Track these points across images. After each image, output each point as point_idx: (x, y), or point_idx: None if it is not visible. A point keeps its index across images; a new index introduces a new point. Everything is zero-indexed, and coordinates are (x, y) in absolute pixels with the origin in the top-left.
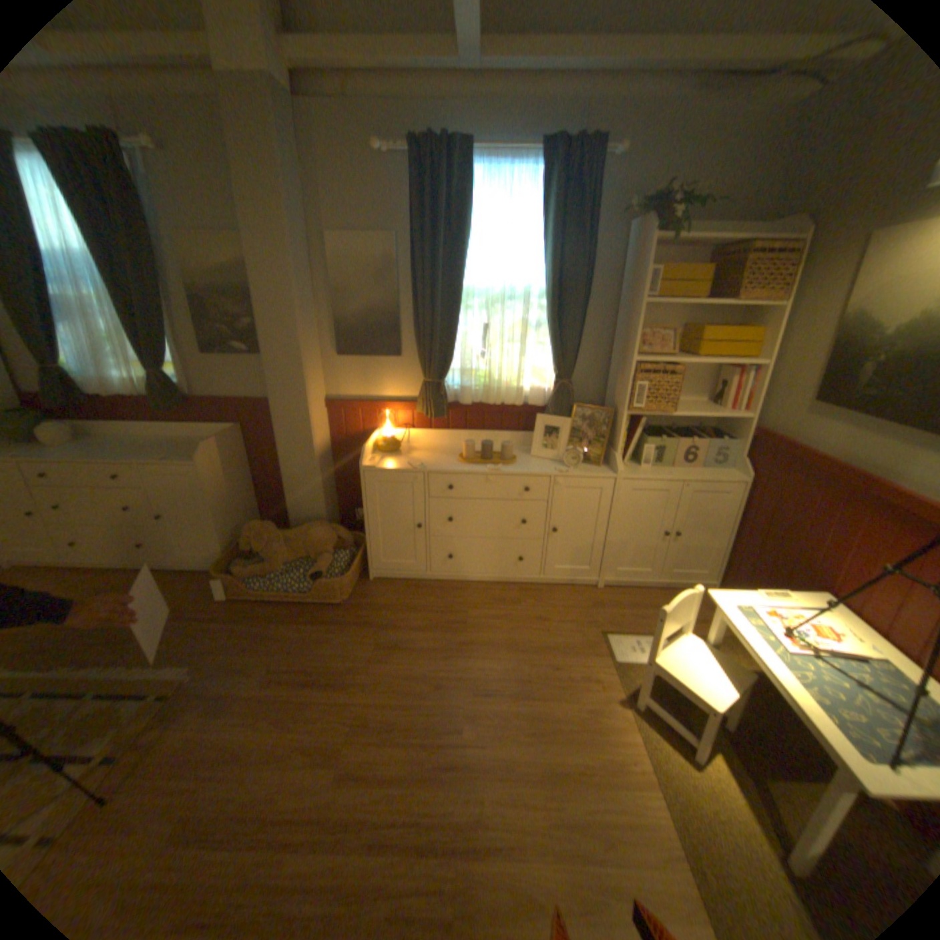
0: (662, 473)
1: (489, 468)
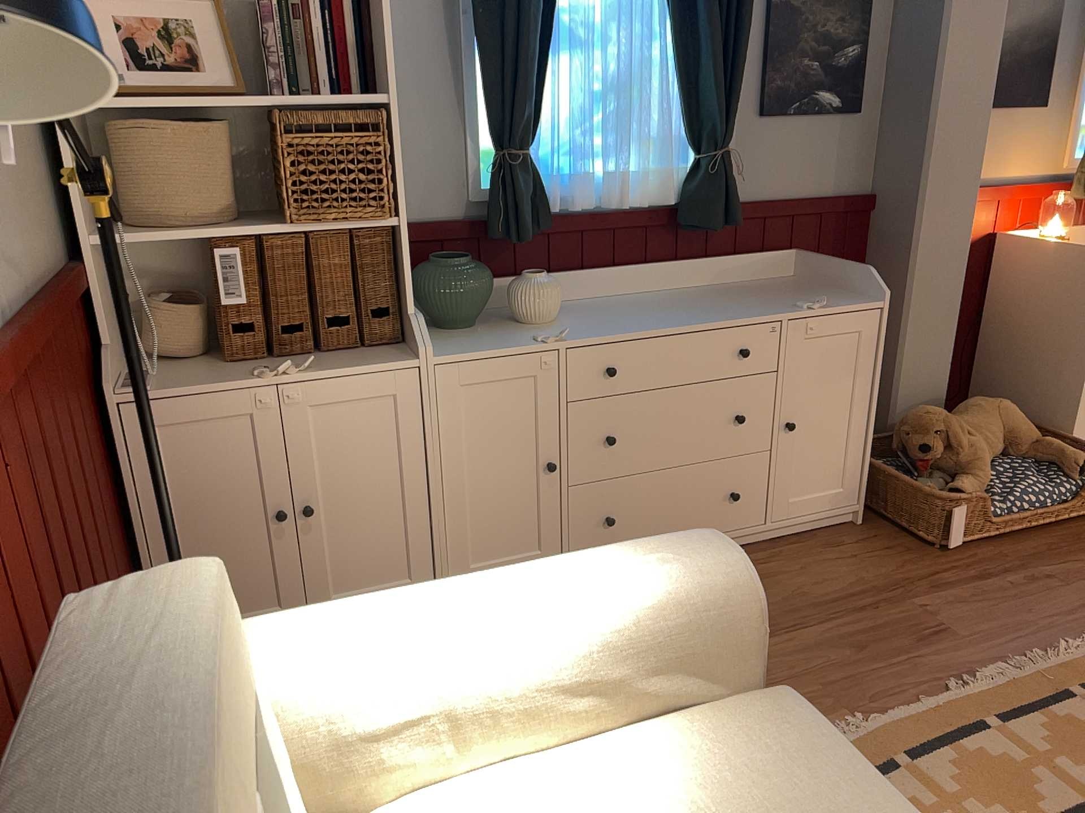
0: None
1: None
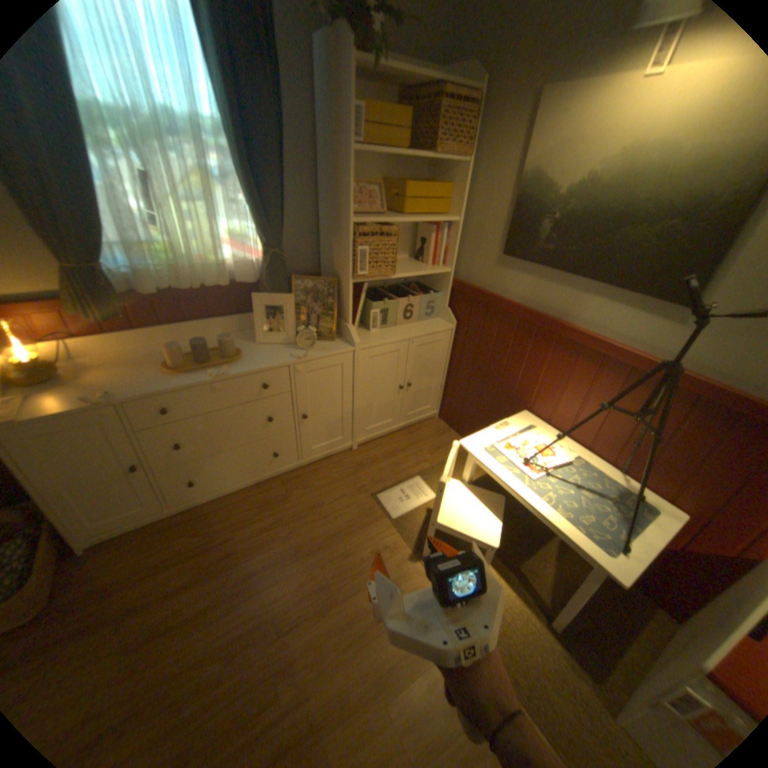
0: (389, 335)
1: (211, 374)
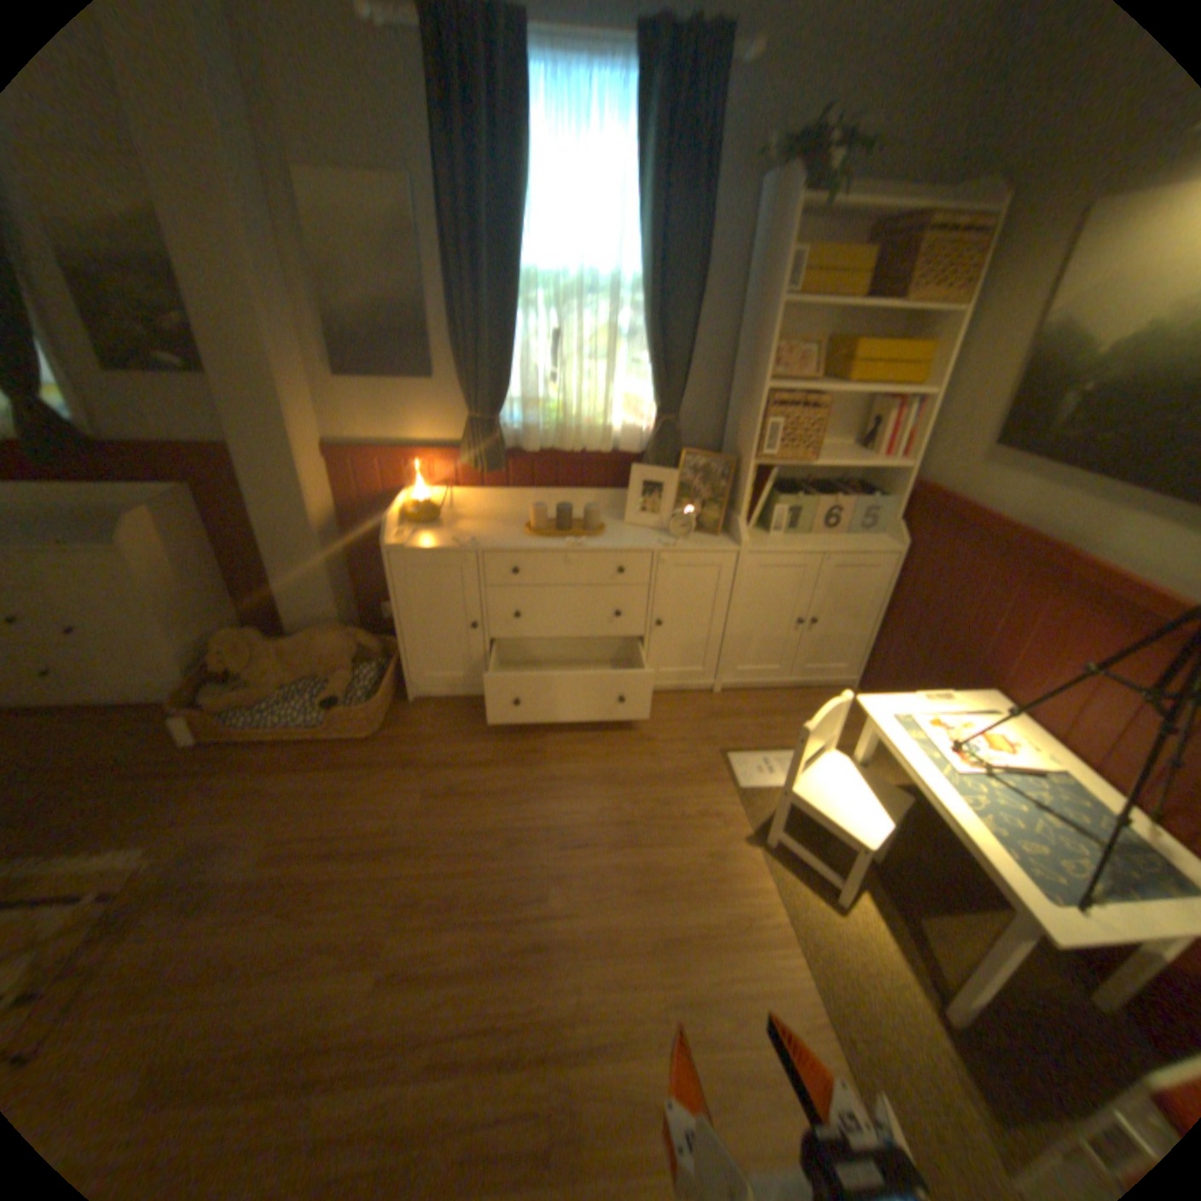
0: (796, 543)
1: (568, 544)
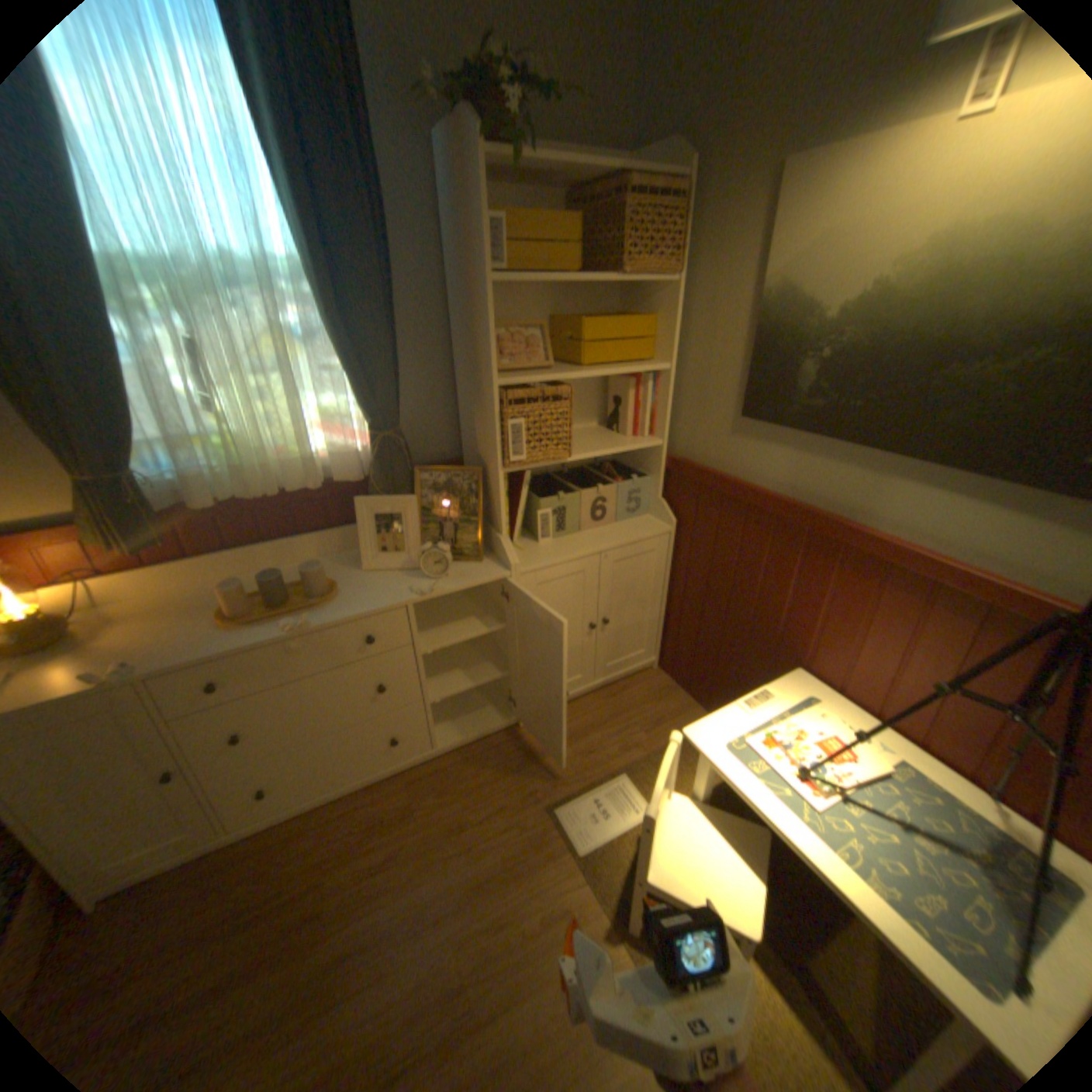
0: (569, 546)
1: (284, 626)
